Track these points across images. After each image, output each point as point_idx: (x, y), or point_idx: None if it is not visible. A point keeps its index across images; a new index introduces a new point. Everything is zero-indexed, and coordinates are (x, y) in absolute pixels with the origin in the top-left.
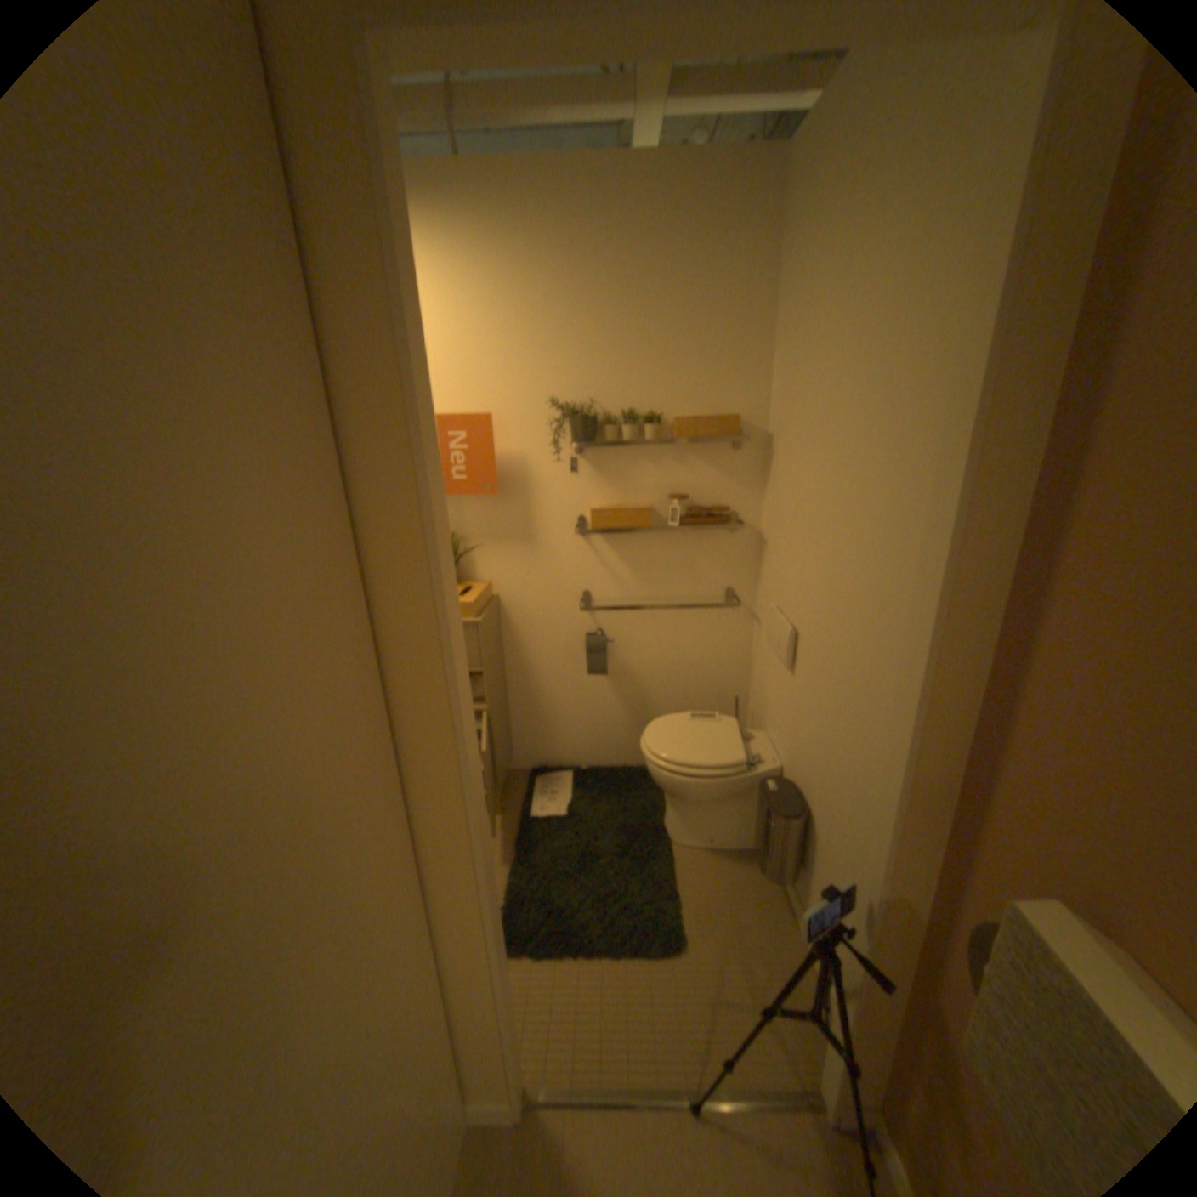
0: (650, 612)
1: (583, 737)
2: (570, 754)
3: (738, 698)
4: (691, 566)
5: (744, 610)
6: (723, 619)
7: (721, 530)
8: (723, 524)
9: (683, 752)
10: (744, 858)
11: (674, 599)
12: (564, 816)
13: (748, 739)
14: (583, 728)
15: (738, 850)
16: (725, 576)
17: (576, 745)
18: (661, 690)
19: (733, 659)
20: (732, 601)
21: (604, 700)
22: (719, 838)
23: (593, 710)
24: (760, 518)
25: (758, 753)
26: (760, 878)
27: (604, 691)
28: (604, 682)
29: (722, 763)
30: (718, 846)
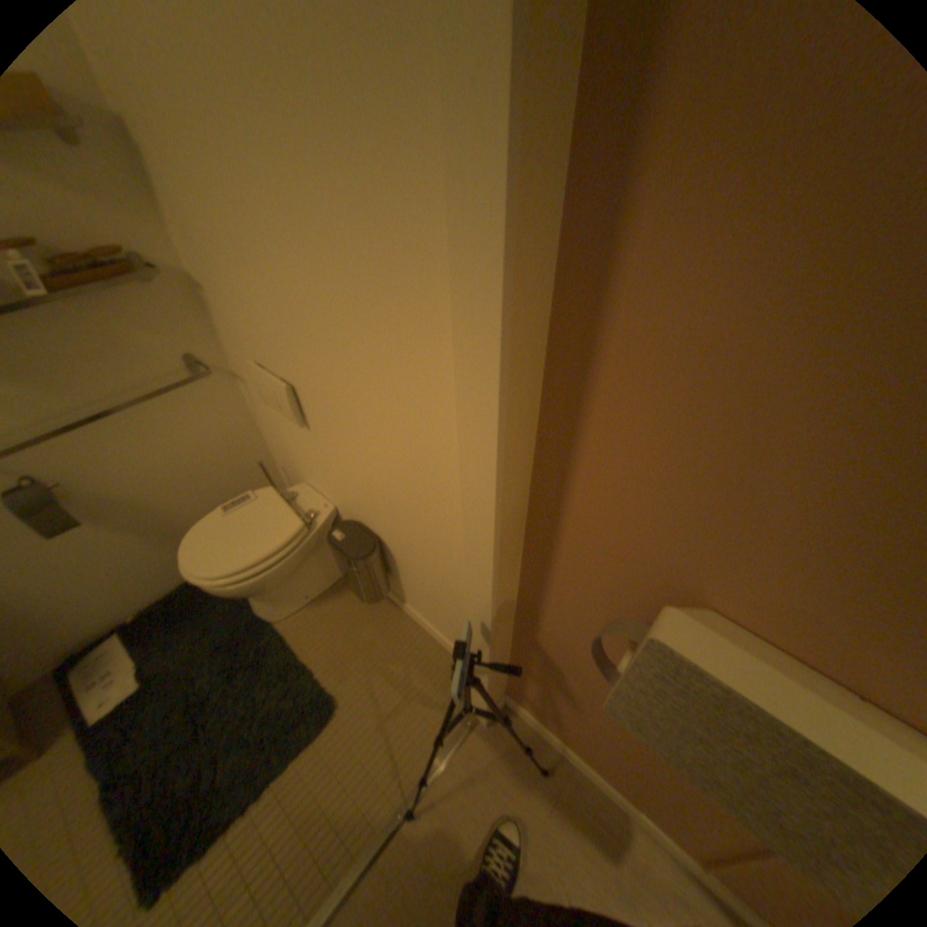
0: (89, 423)
1: (99, 597)
2: (96, 622)
3: (259, 460)
4: (112, 343)
5: (216, 373)
6: (198, 392)
7: (126, 282)
8: (123, 273)
9: (235, 557)
10: (337, 590)
11: (116, 394)
12: (134, 691)
13: (291, 498)
14: (91, 590)
15: (329, 587)
16: (170, 342)
17: (96, 610)
18: (170, 497)
19: (234, 428)
20: (196, 367)
21: (99, 548)
22: (309, 591)
23: (90, 565)
24: (173, 254)
25: (307, 507)
26: (357, 596)
27: (91, 539)
28: (82, 531)
29: (280, 543)
30: (311, 597)
